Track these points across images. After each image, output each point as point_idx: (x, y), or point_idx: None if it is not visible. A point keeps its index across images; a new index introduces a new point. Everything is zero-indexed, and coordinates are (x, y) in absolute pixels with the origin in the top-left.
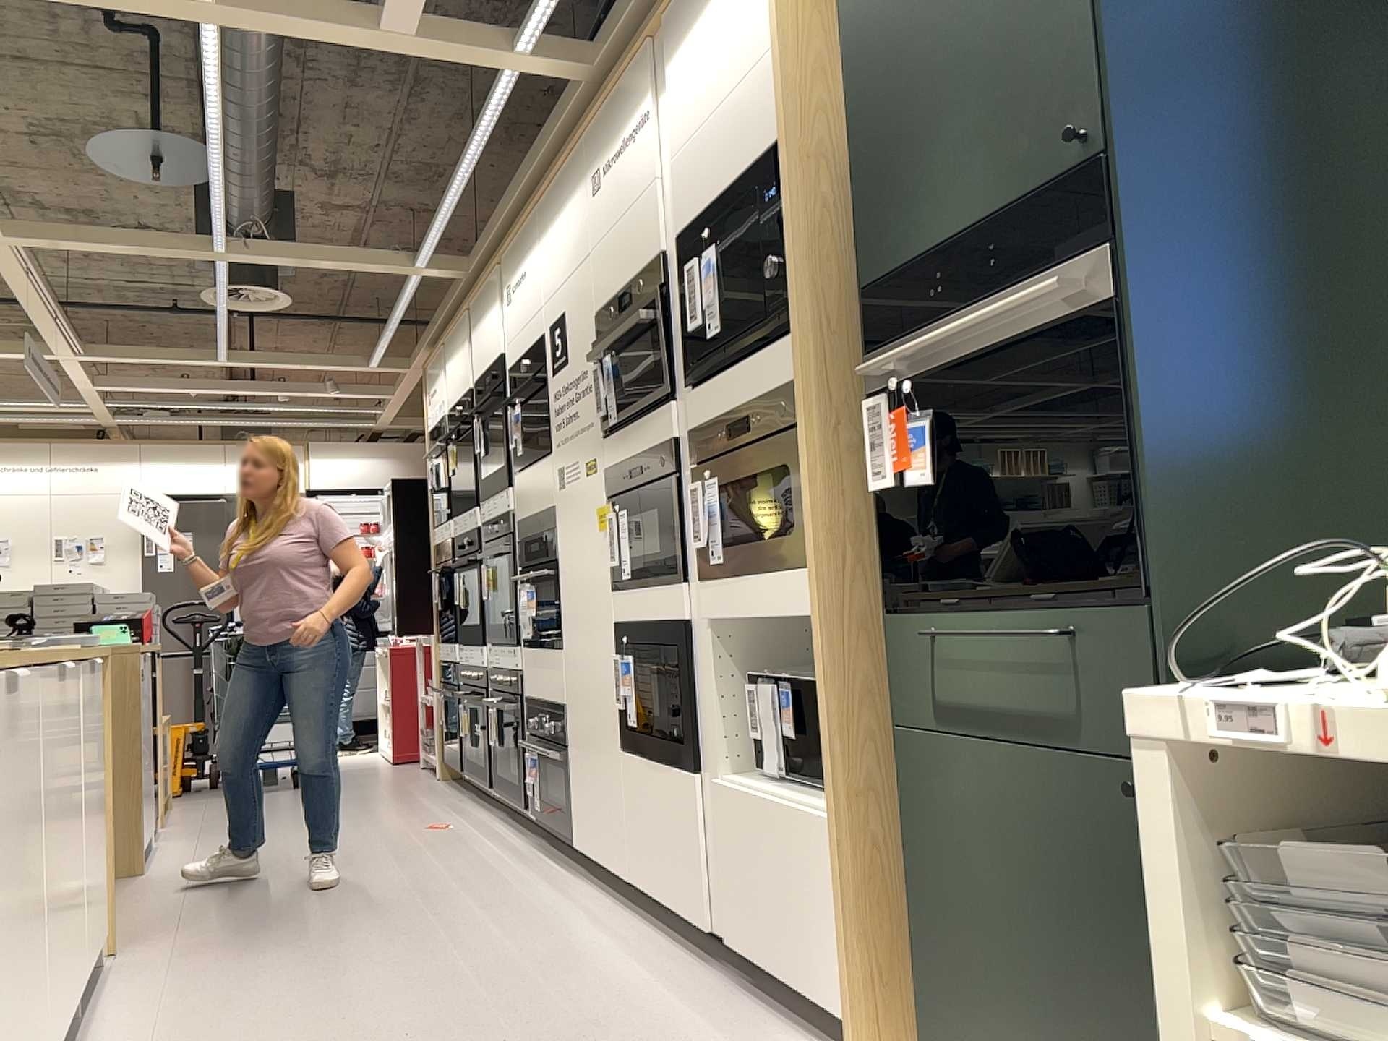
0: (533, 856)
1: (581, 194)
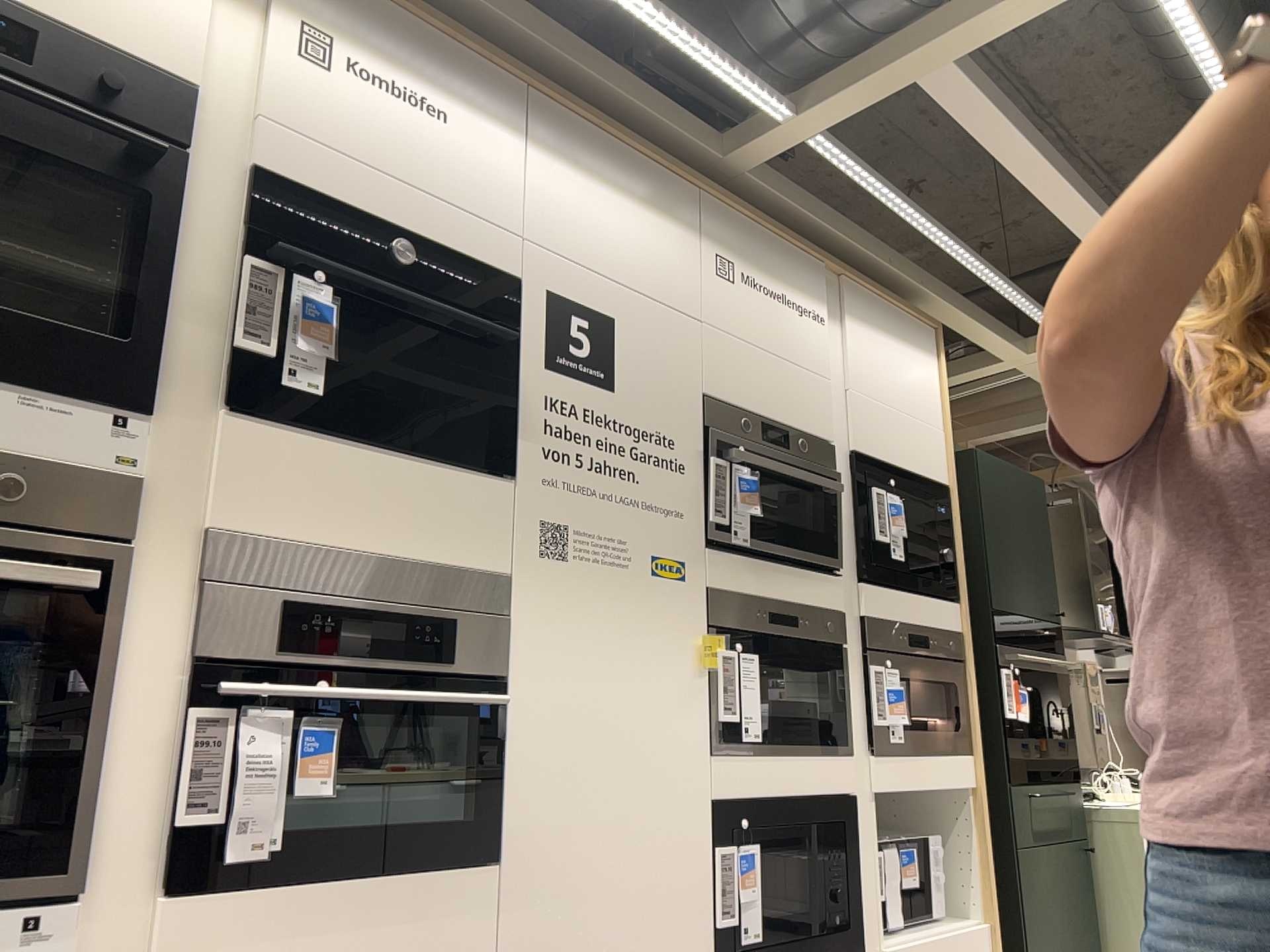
0: None
1: (689, 240)
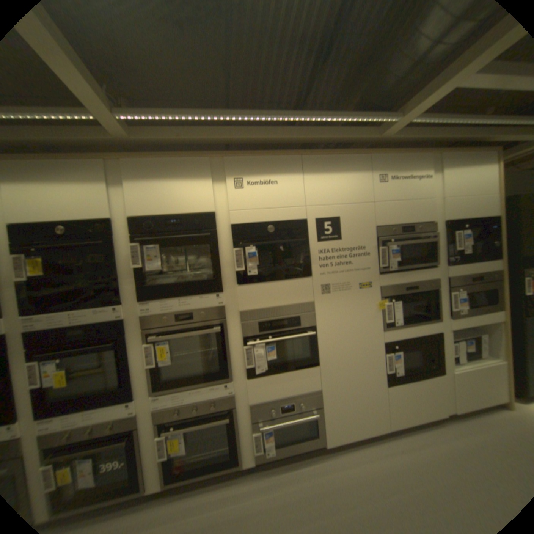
0: (287, 478)
1: (367, 176)
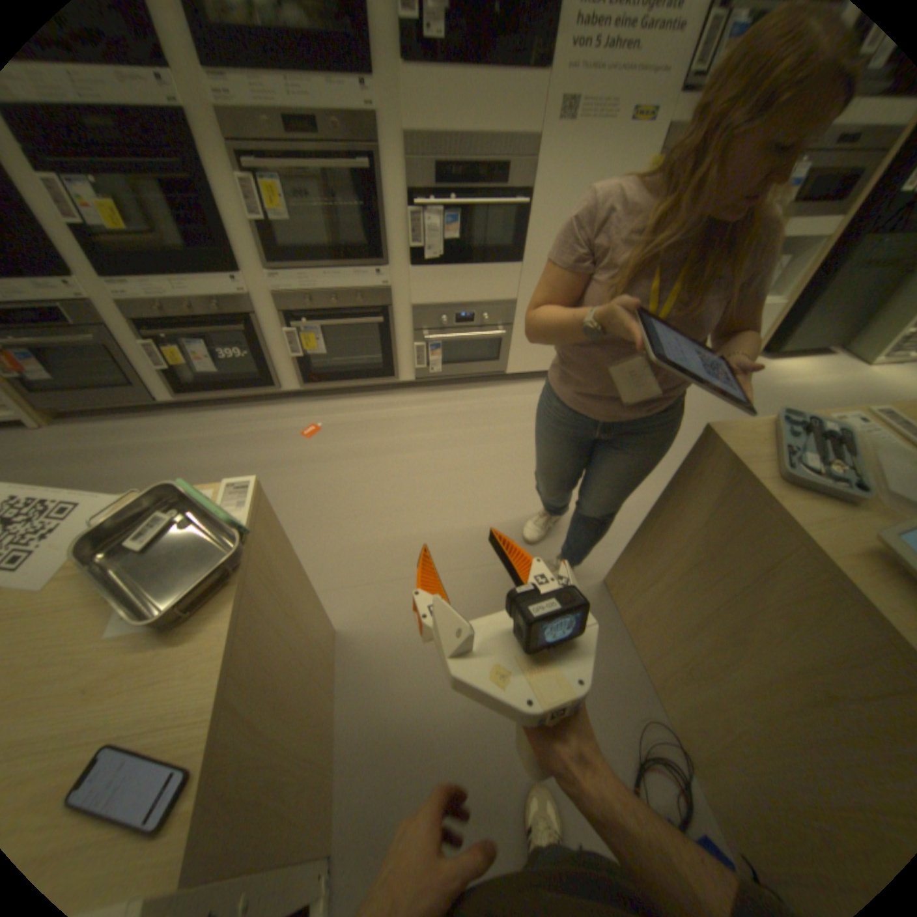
0: (451, 395)
1: None
